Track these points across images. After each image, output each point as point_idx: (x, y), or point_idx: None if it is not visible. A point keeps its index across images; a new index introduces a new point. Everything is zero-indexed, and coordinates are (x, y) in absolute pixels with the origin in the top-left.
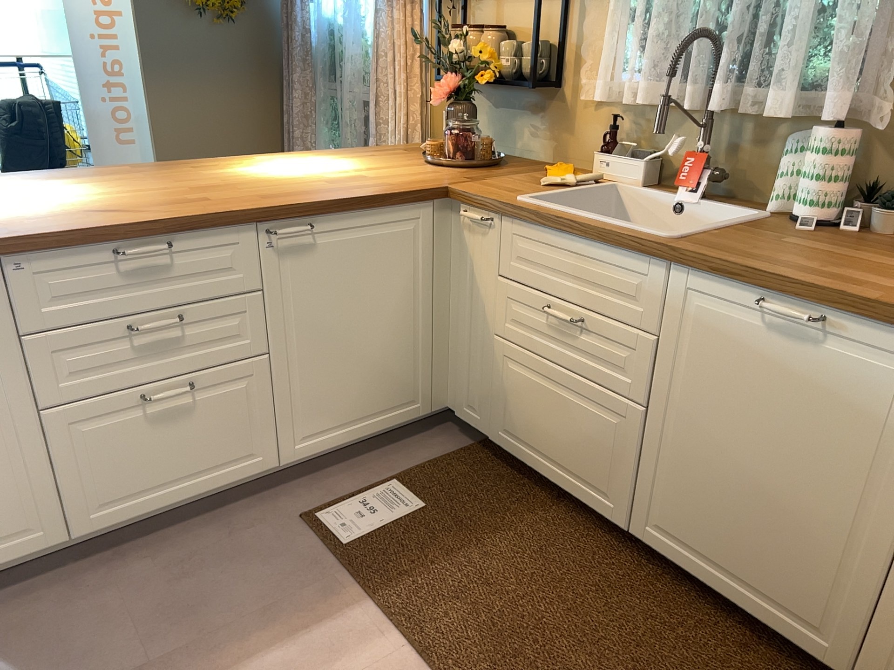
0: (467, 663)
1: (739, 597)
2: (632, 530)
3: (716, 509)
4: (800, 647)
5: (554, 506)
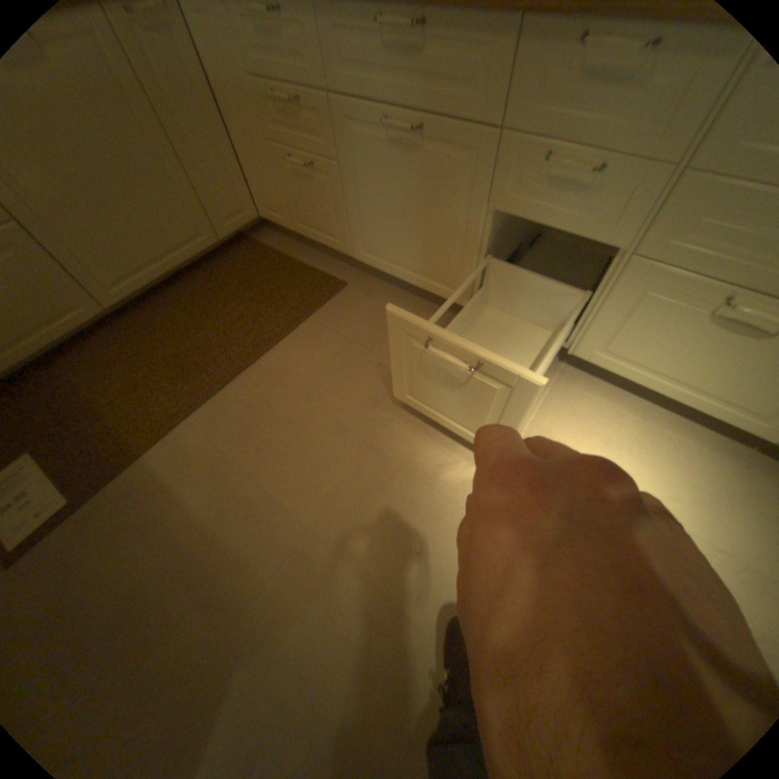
0: (200, 385)
1: (170, 263)
2: (103, 309)
3: (119, 234)
4: (201, 252)
5: (56, 365)
